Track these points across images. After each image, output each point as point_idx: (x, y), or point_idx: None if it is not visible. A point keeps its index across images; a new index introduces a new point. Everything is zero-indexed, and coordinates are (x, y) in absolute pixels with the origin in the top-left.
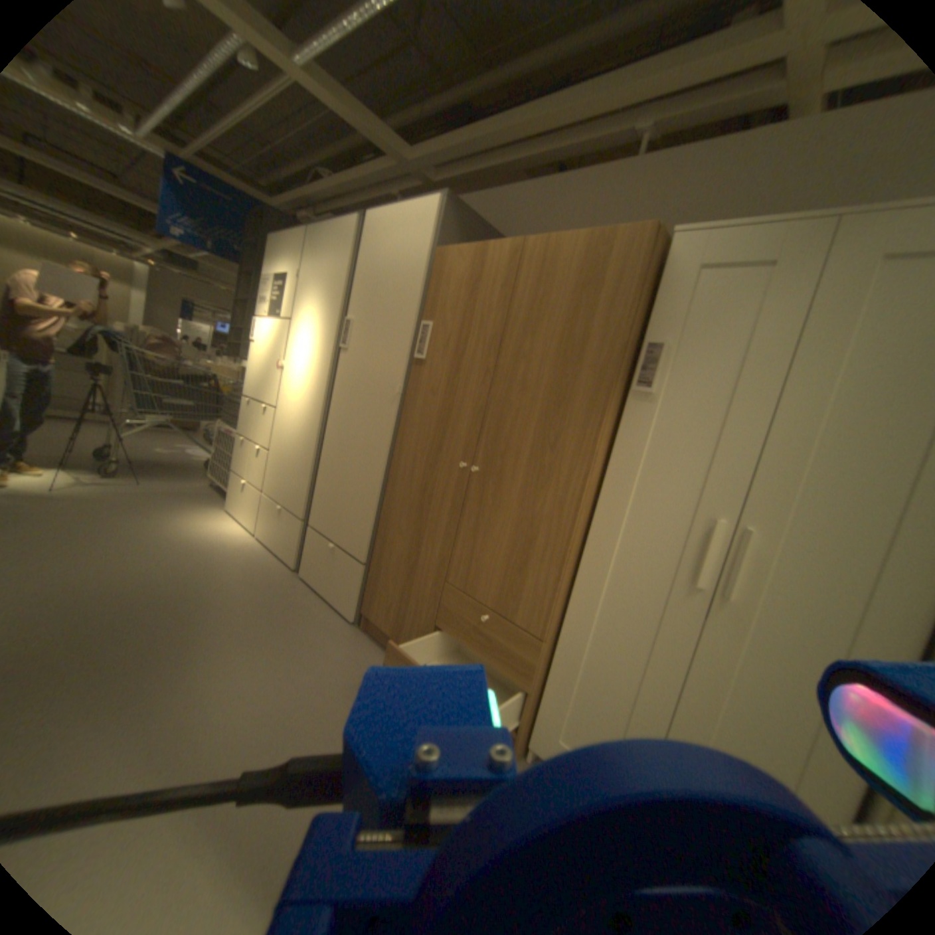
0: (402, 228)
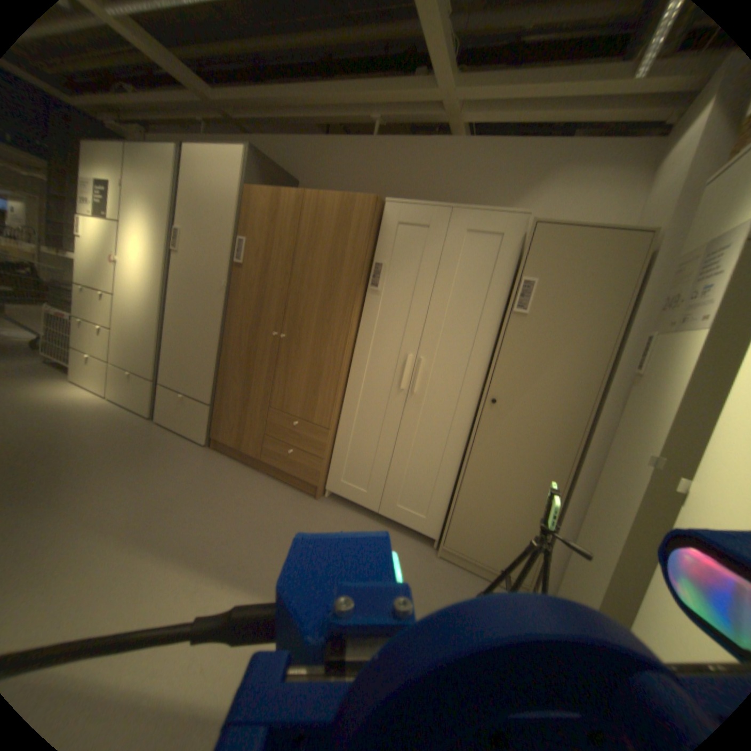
0: (214, 165)
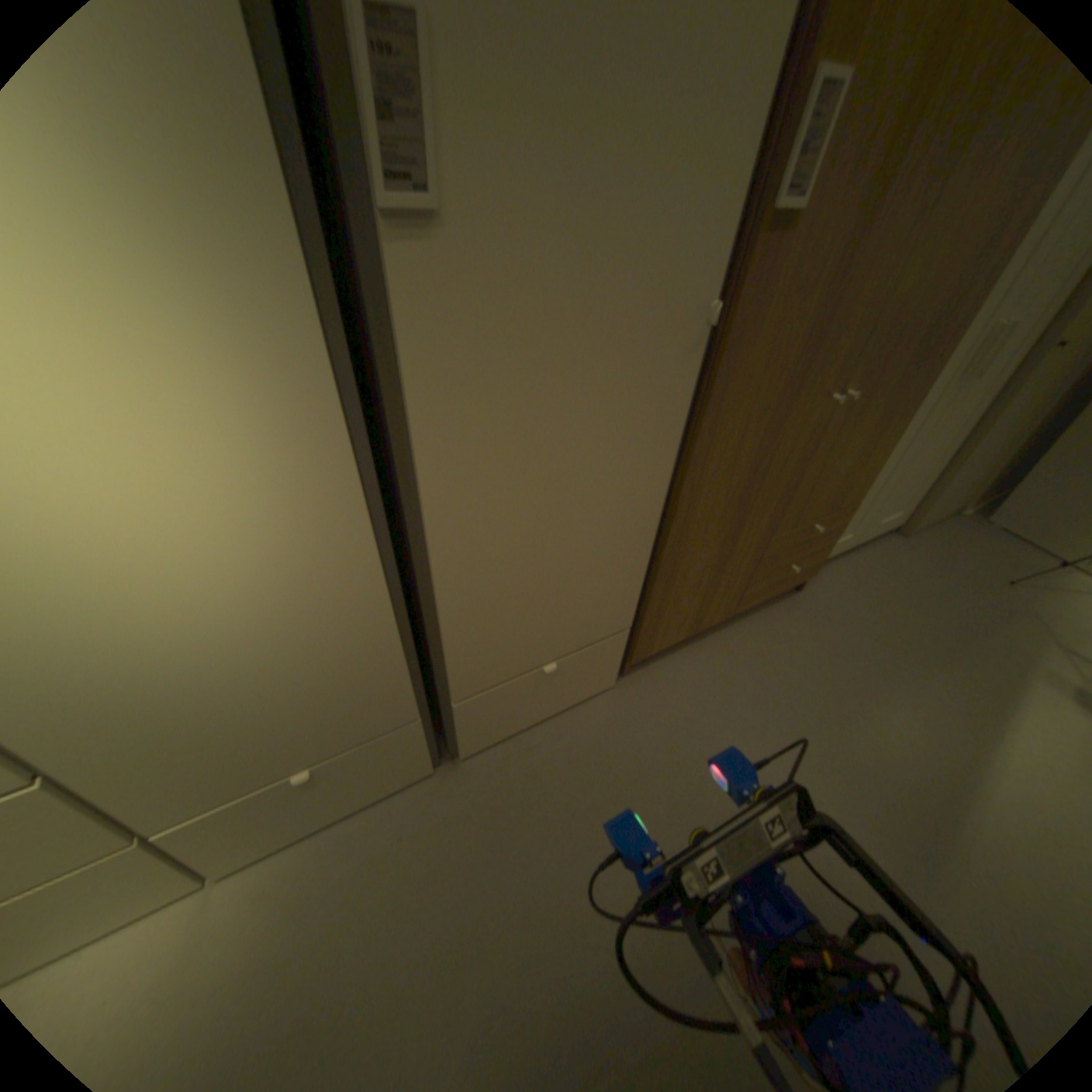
0: None
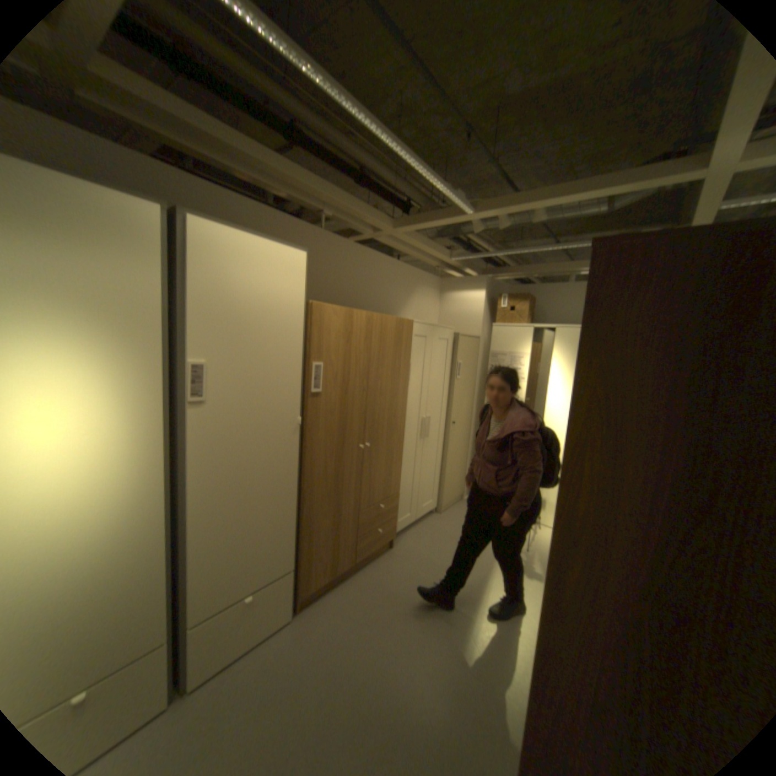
0: (269, 269)
